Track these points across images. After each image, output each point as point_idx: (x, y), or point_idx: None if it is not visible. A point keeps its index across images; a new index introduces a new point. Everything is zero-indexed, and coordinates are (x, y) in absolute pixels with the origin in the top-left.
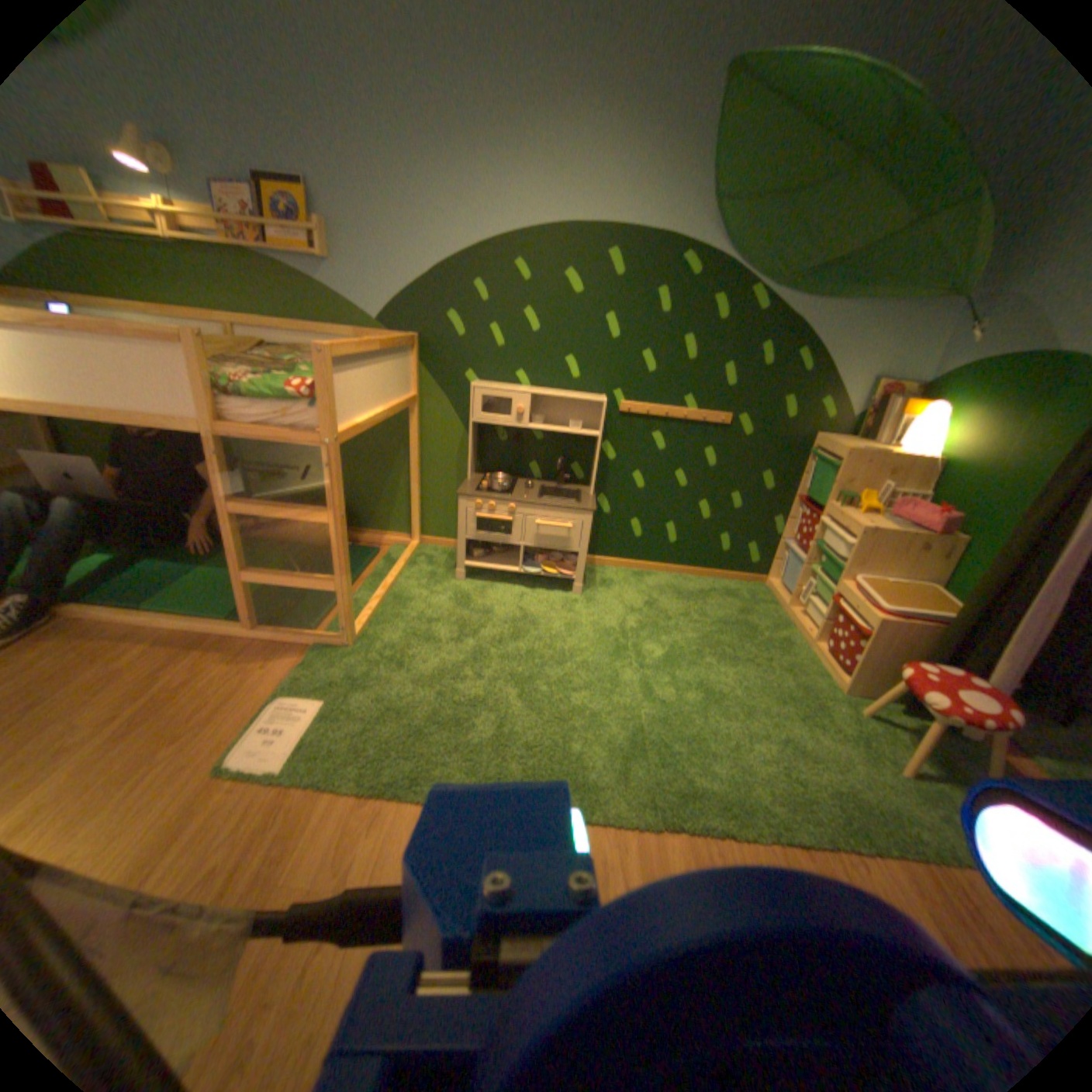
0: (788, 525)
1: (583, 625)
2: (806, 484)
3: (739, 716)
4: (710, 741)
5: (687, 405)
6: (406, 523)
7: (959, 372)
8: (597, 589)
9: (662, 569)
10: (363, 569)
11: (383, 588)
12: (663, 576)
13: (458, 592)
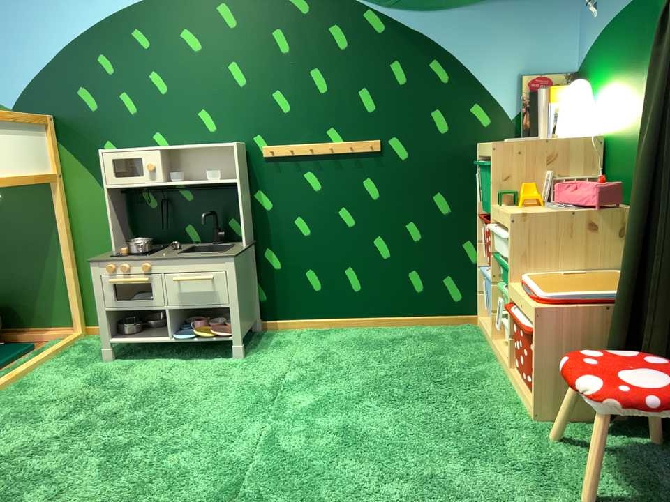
0: (479, 250)
1: (230, 389)
2: (479, 199)
3: (381, 462)
4: (327, 494)
5: (335, 140)
6: (72, 316)
7: (595, 50)
8: (269, 353)
9: (358, 327)
10: (6, 365)
11: (8, 378)
12: (357, 333)
13: (99, 374)
